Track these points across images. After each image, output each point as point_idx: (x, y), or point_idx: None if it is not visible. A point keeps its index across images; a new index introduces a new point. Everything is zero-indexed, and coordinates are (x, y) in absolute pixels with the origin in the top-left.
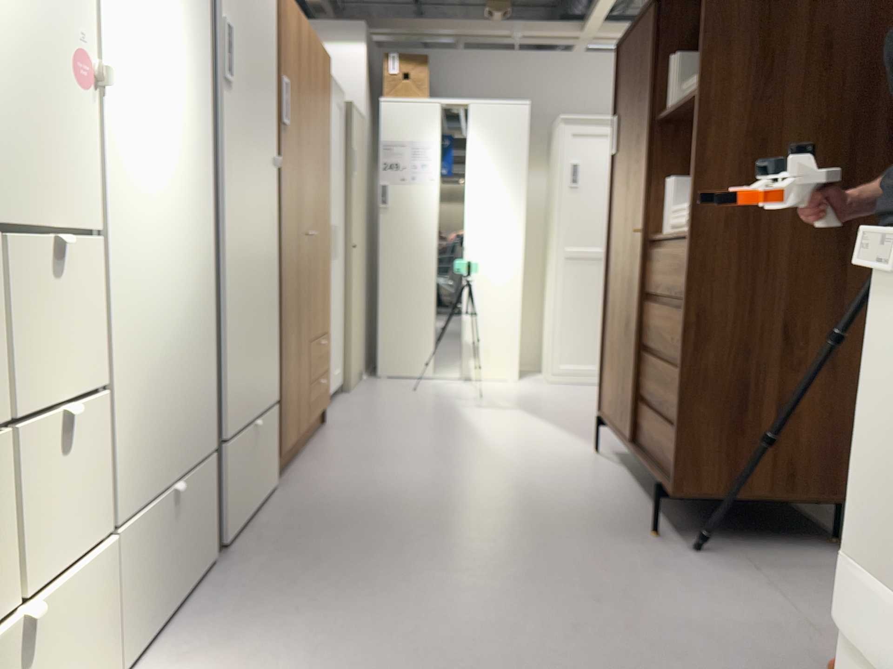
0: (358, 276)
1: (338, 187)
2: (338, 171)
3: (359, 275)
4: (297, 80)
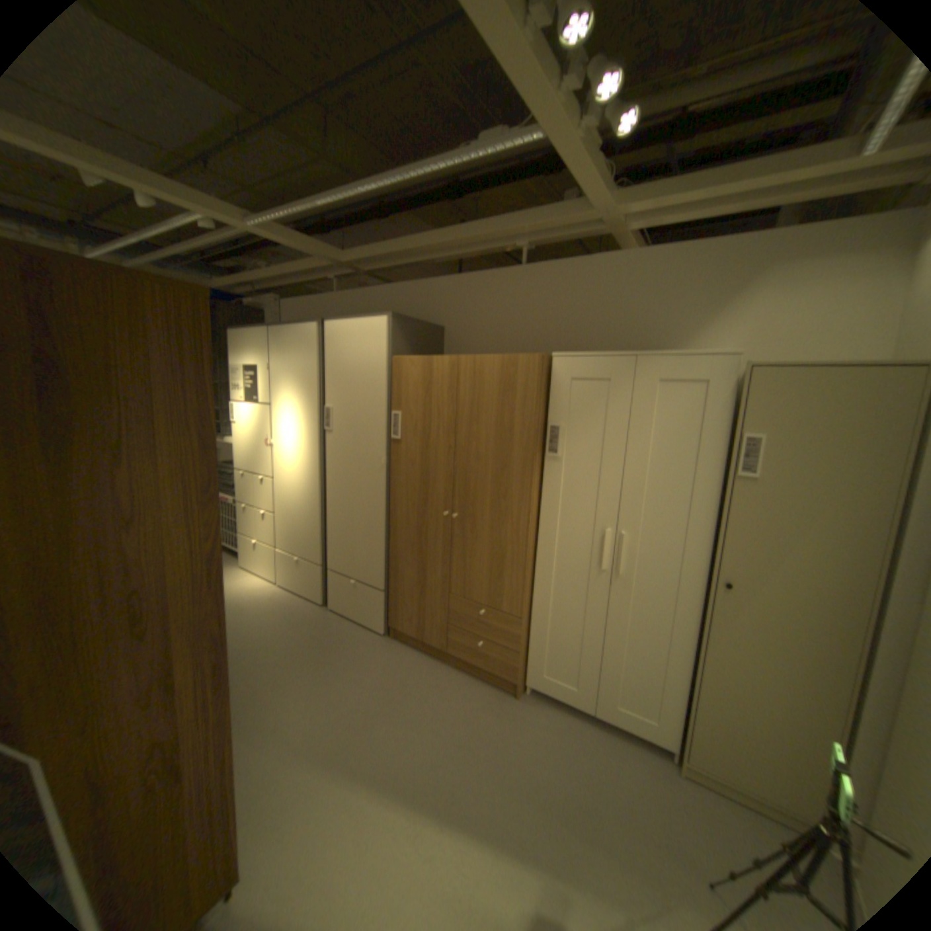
0: (788, 650)
1: (670, 490)
2: (673, 468)
3: (796, 653)
4: (424, 407)
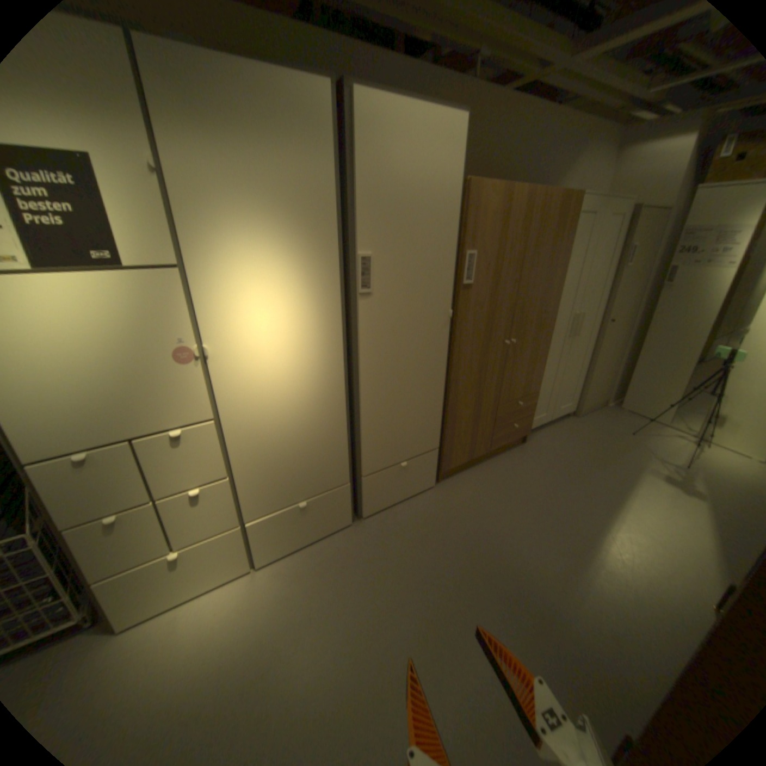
0: (618, 340)
1: (600, 281)
2: (604, 268)
3: (619, 340)
4: (500, 242)
